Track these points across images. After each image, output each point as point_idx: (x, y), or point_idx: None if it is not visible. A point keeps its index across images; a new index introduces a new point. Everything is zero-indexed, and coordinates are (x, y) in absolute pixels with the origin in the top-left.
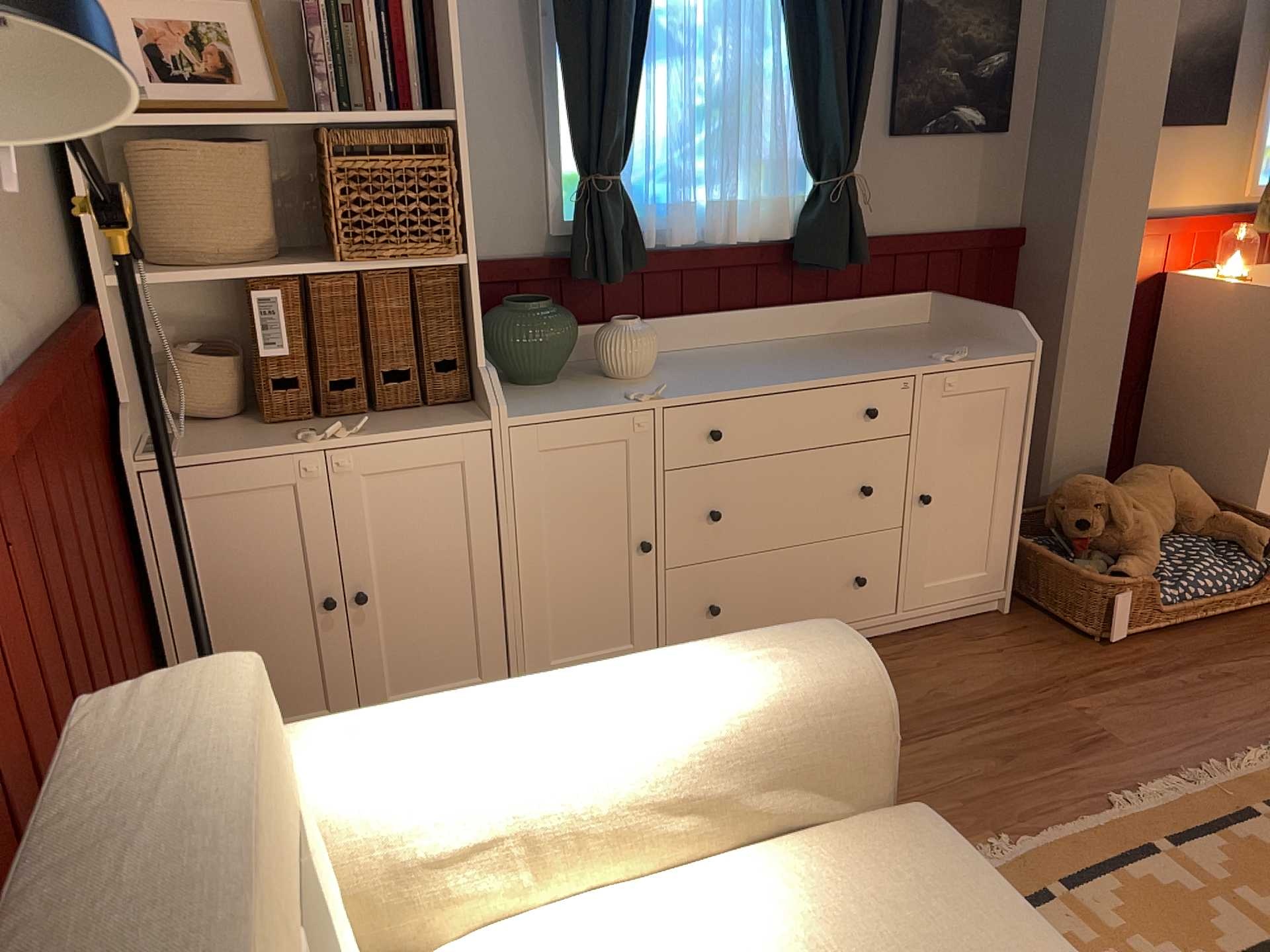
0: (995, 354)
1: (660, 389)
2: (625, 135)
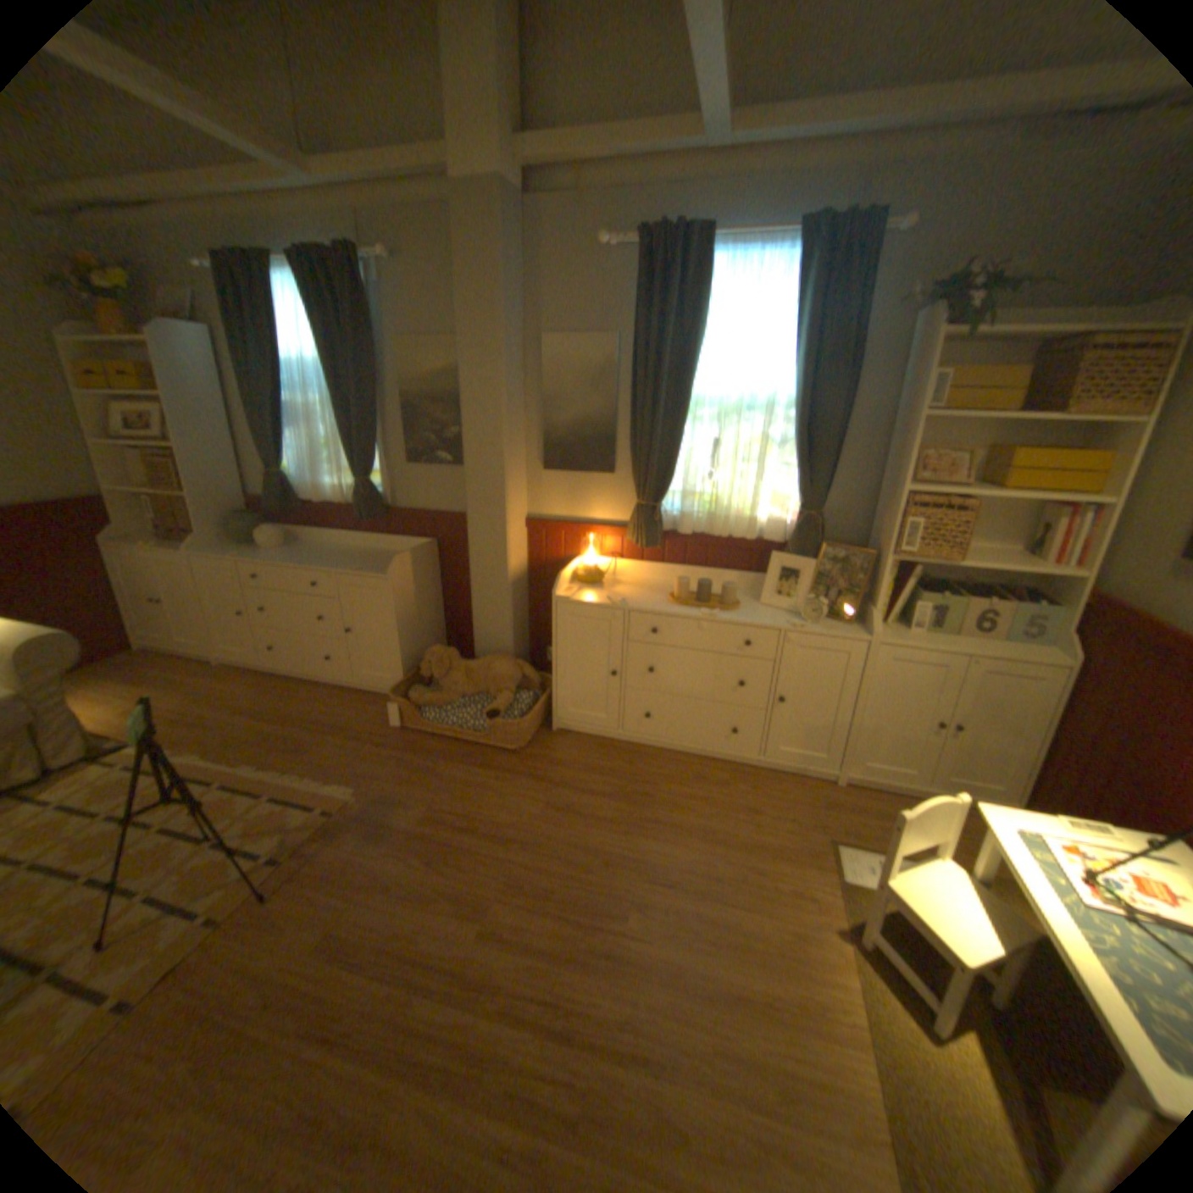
0: (379, 573)
1: (238, 555)
2: (270, 455)
